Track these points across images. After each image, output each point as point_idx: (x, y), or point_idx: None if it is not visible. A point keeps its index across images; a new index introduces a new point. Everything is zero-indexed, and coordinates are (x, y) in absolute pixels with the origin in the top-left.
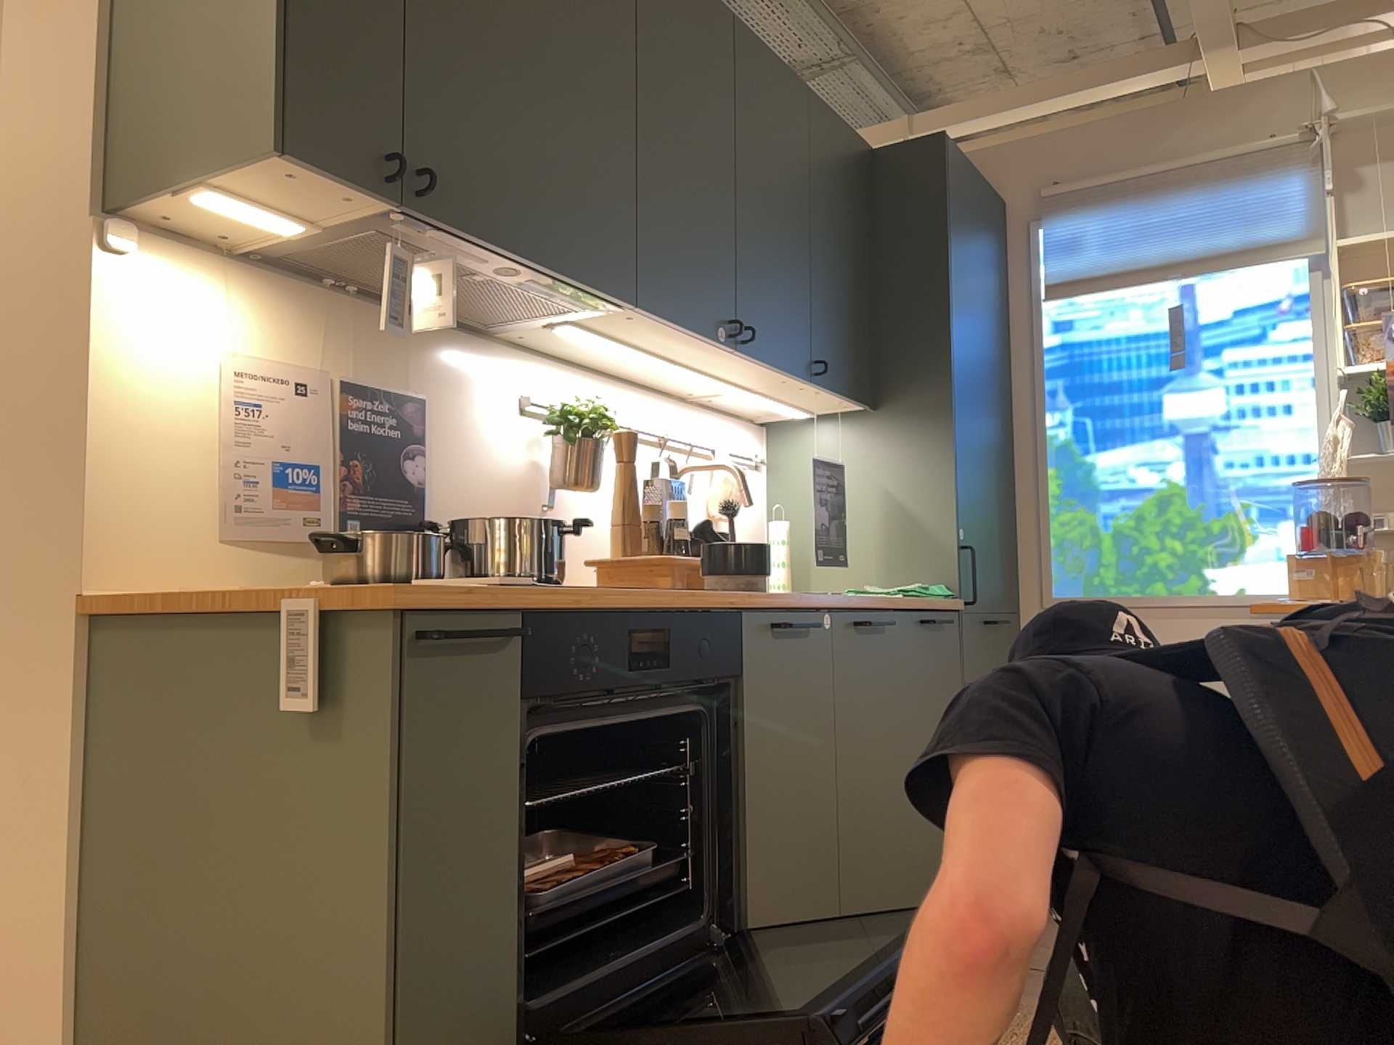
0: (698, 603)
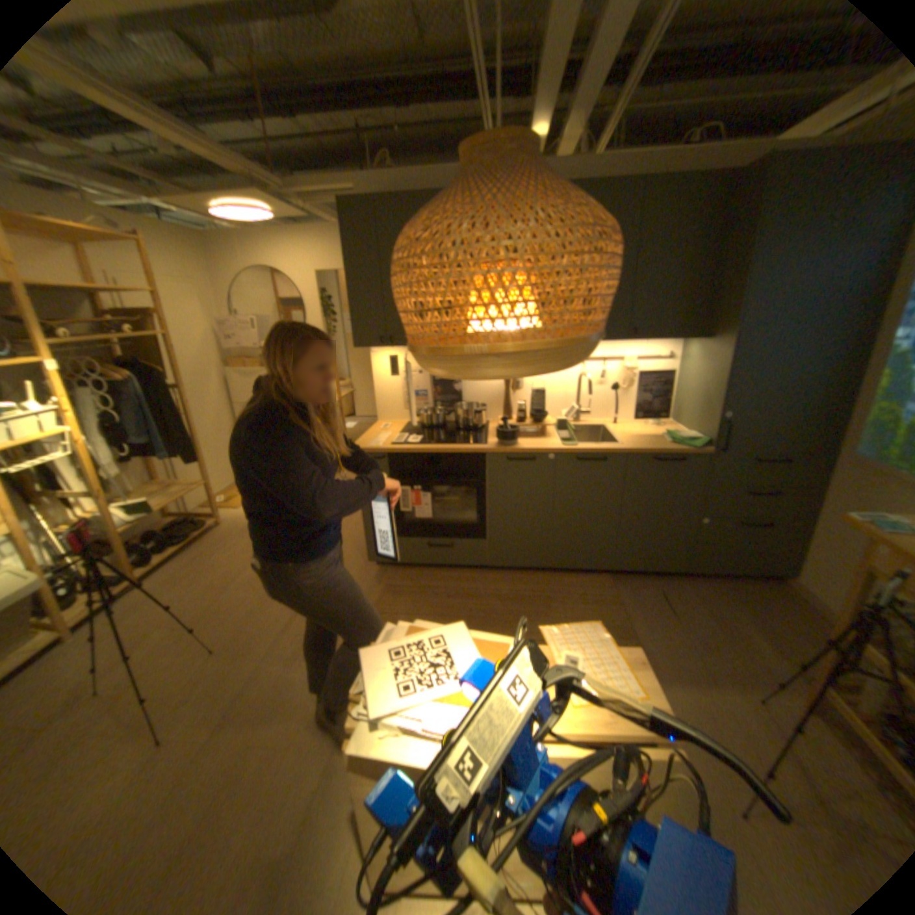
0: (462, 451)
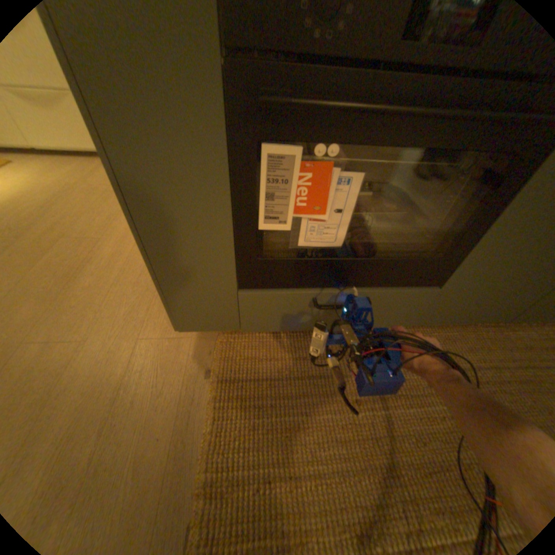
0: None
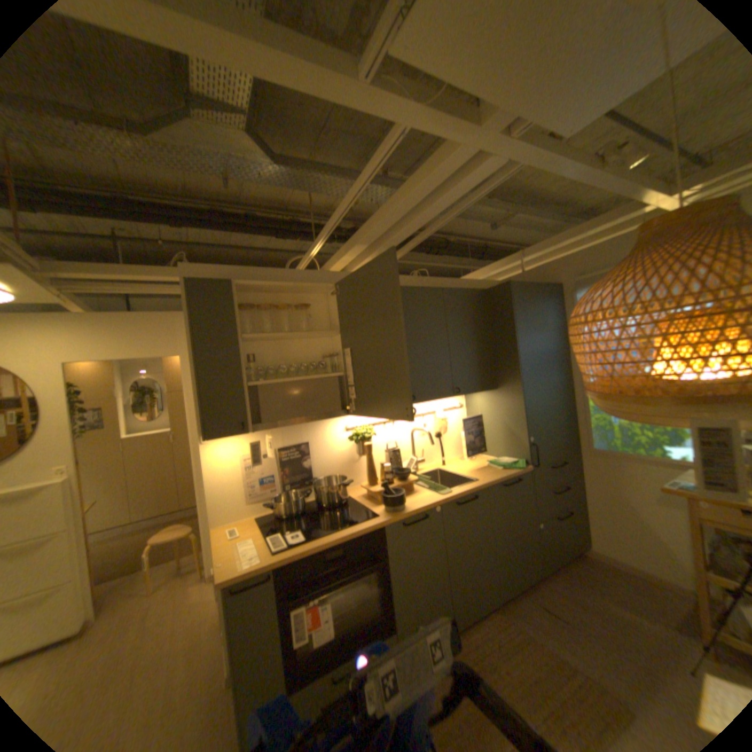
0: (360, 531)
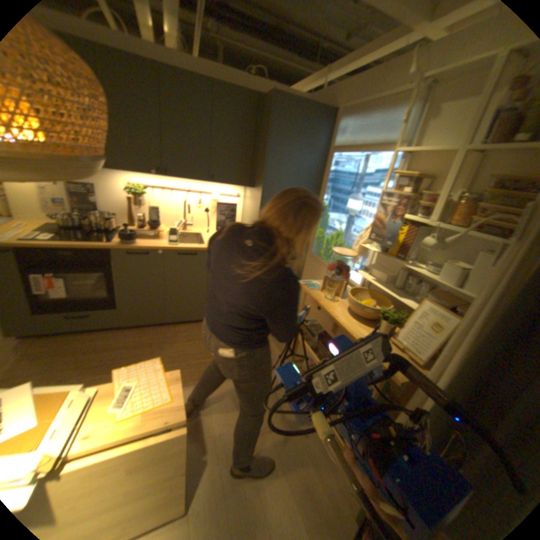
0: (87, 248)
